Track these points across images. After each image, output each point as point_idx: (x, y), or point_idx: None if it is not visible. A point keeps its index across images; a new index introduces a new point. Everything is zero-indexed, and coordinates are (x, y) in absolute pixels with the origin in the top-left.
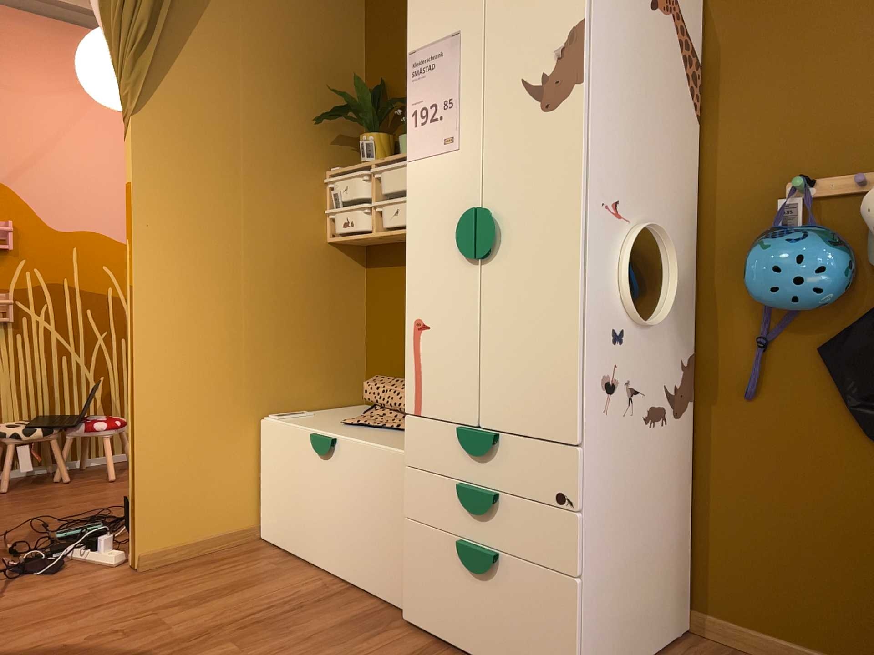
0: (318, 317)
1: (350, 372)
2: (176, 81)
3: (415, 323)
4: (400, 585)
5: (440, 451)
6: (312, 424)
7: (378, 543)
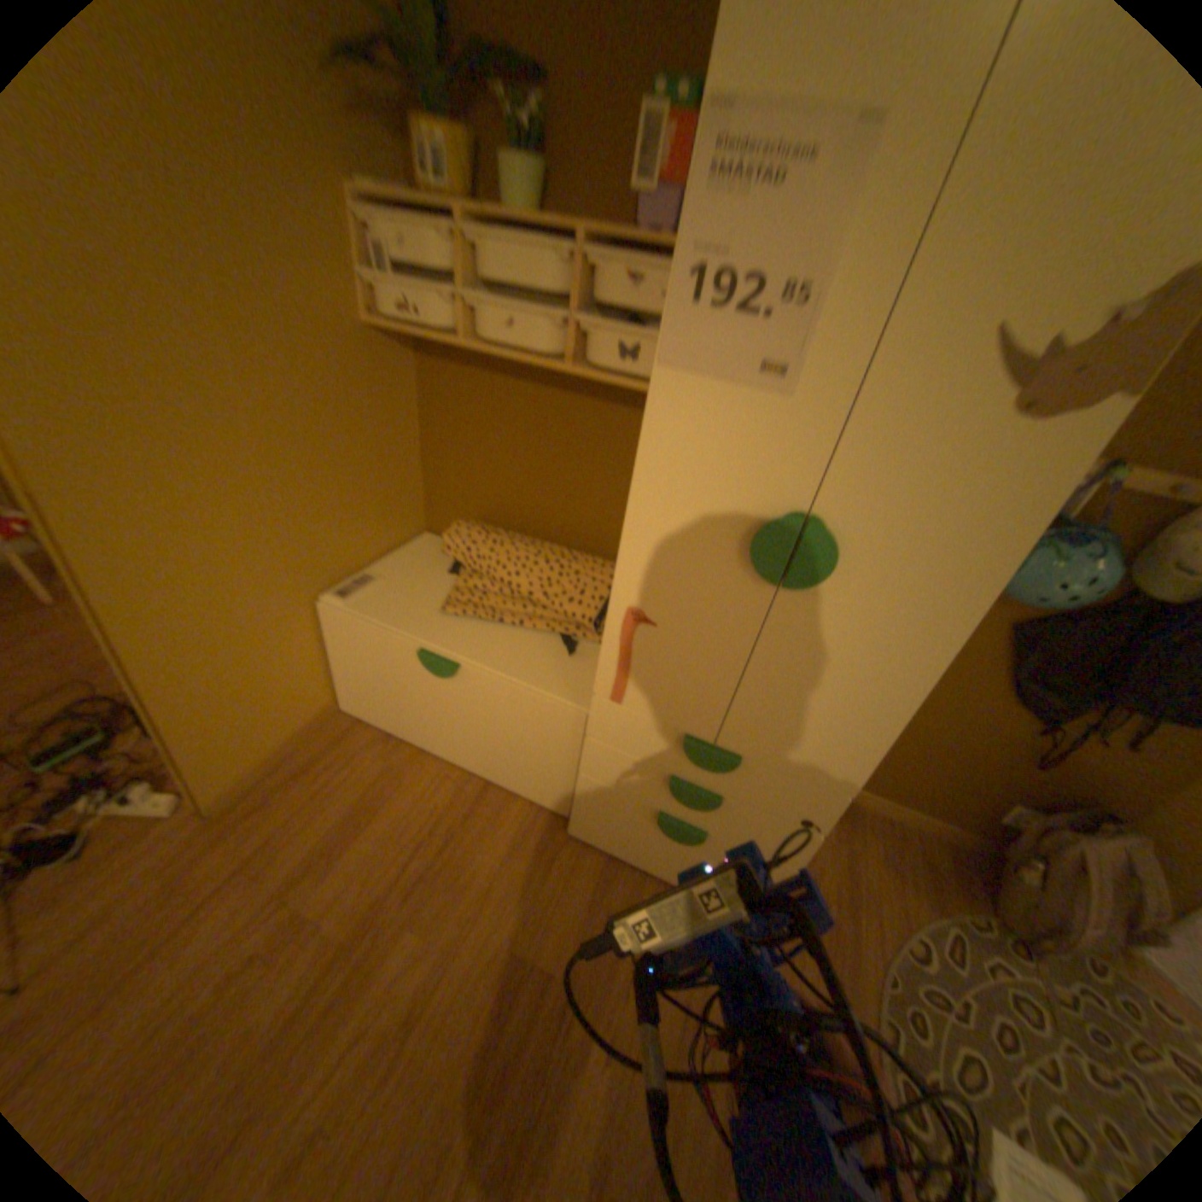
0: (364, 444)
1: (410, 500)
2: None
3: (631, 610)
4: (558, 798)
5: (647, 741)
6: (406, 619)
7: (528, 763)
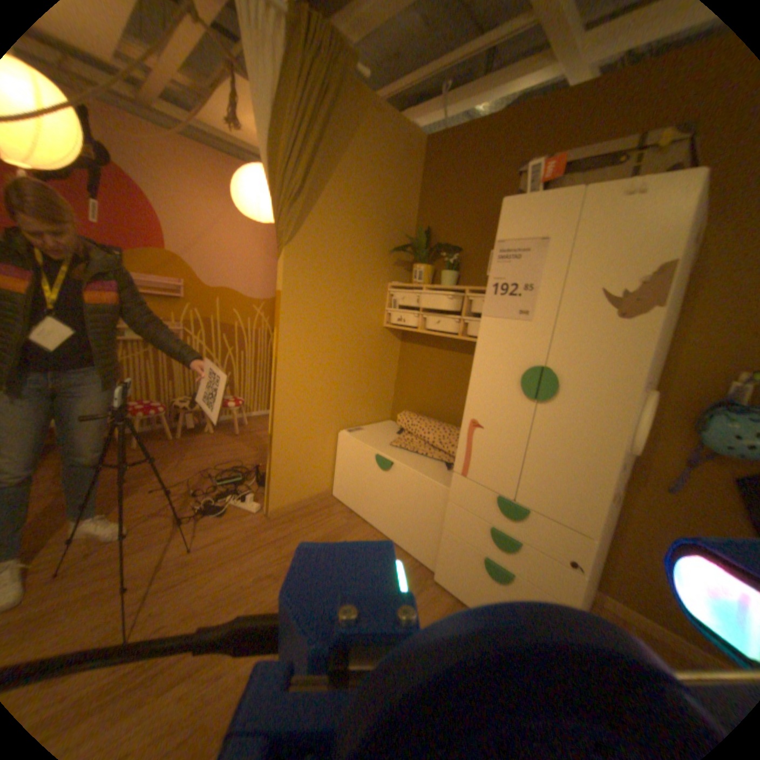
0: (373, 372)
1: (385, 402)
2: (311, 222)
3: (471, 421)
4: (430, 557)
5: (478, 503)
6: (373, 444)
7: (417, 529)
